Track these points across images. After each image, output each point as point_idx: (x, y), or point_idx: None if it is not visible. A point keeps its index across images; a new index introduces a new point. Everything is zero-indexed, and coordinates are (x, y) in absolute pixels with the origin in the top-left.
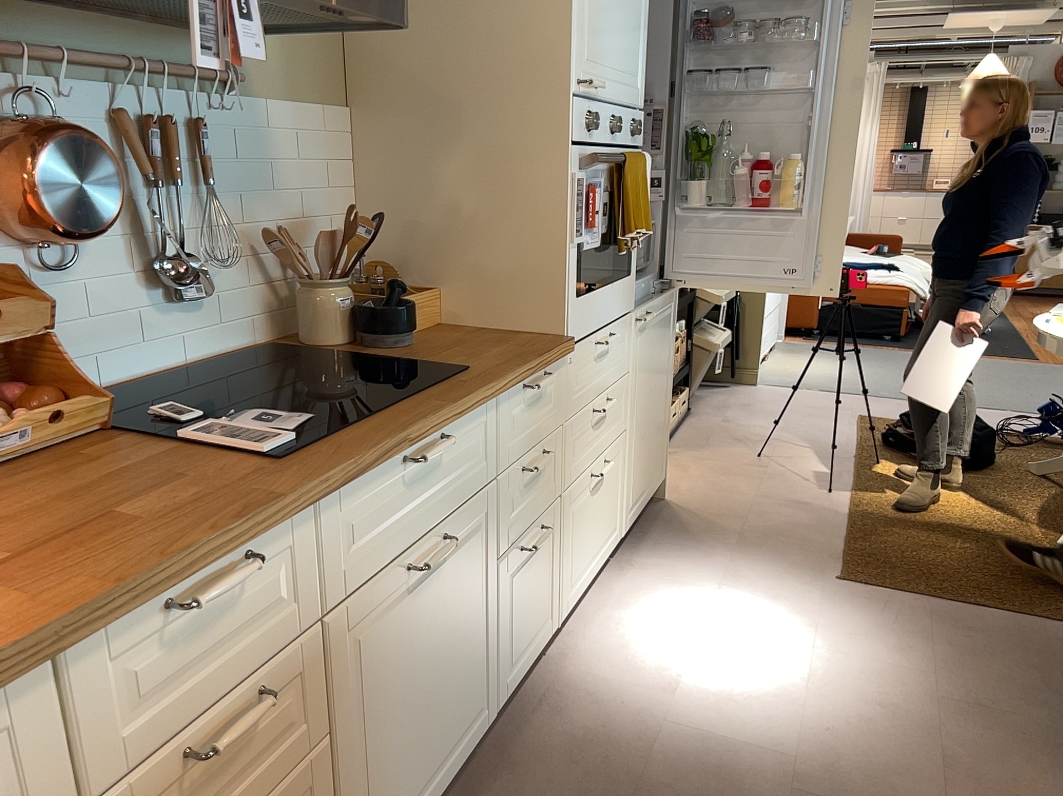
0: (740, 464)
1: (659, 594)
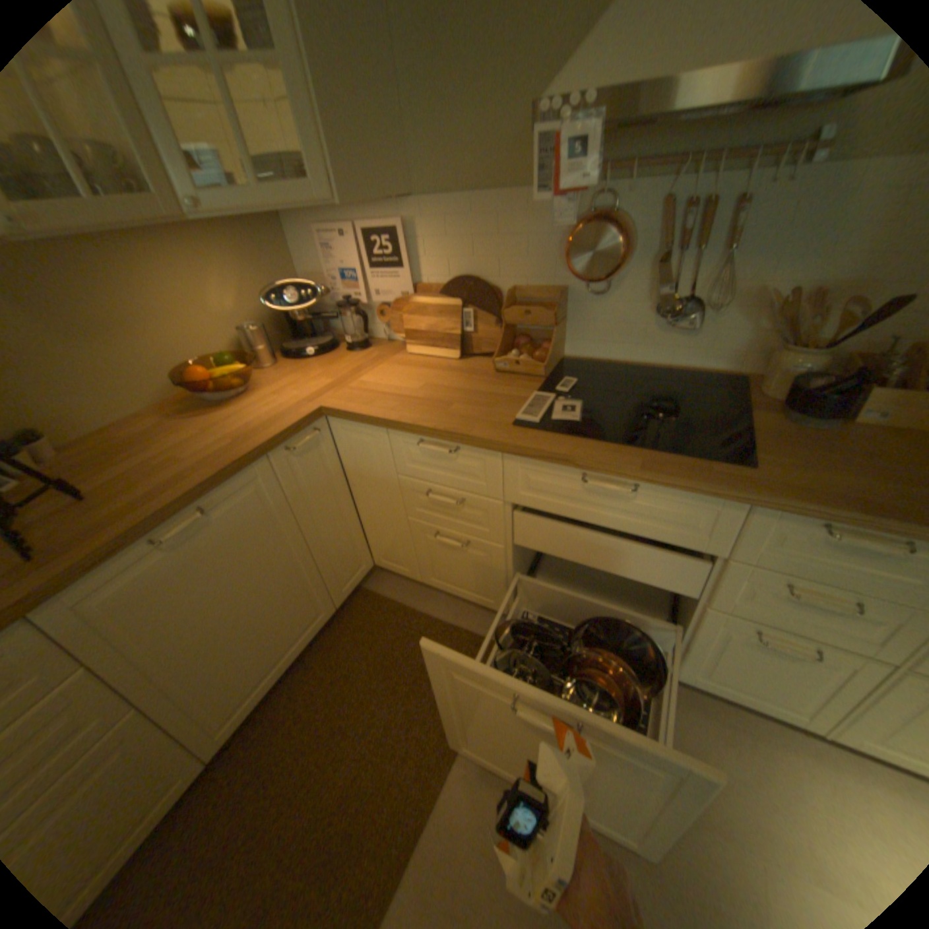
0: None
1: None
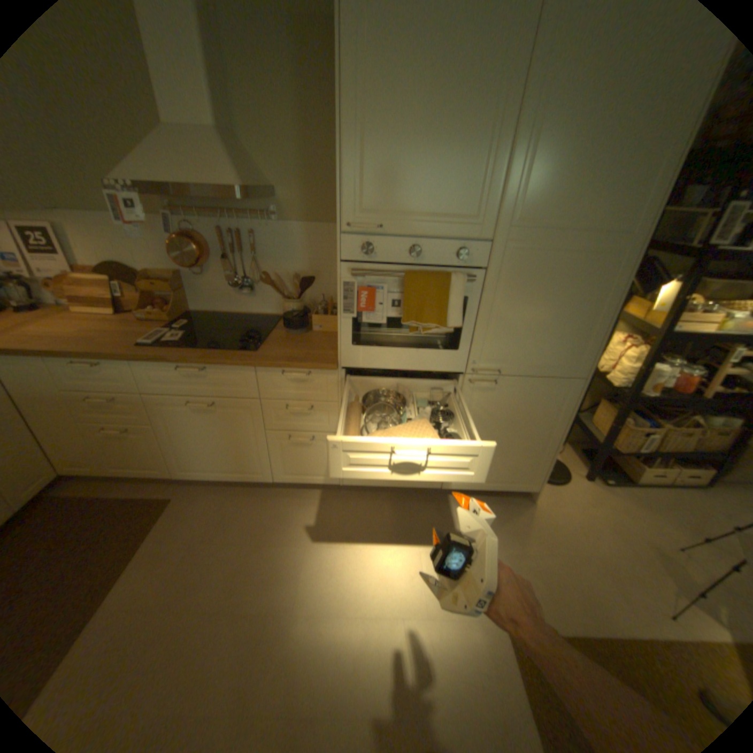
0: (647, 540)
1: (417, 524)
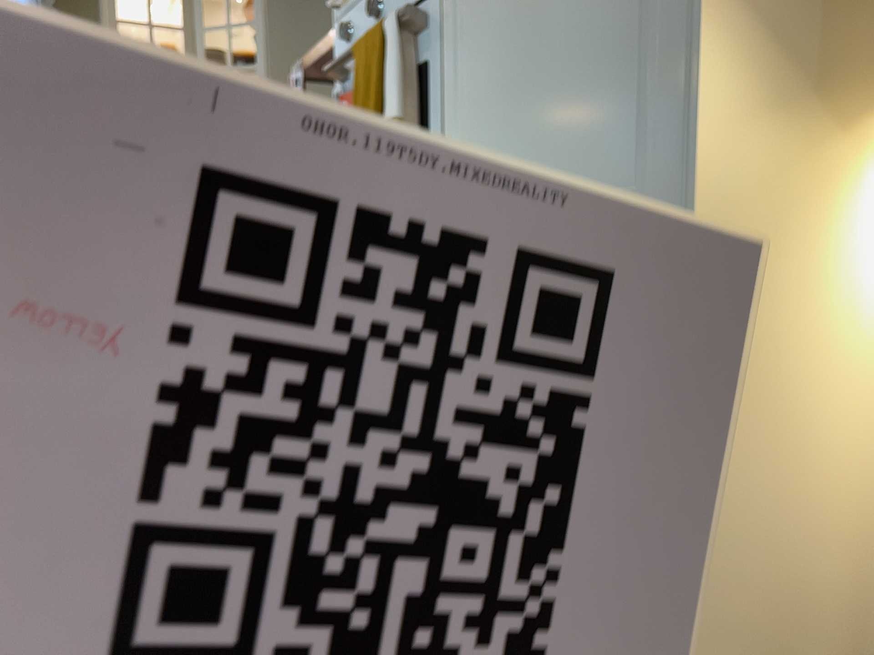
0: None
1: None
